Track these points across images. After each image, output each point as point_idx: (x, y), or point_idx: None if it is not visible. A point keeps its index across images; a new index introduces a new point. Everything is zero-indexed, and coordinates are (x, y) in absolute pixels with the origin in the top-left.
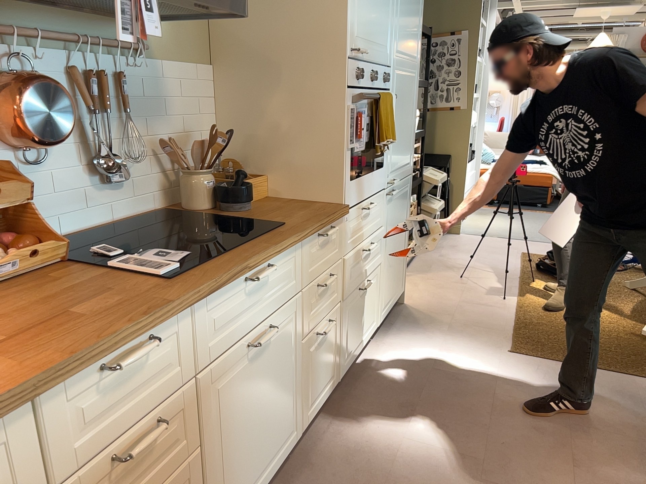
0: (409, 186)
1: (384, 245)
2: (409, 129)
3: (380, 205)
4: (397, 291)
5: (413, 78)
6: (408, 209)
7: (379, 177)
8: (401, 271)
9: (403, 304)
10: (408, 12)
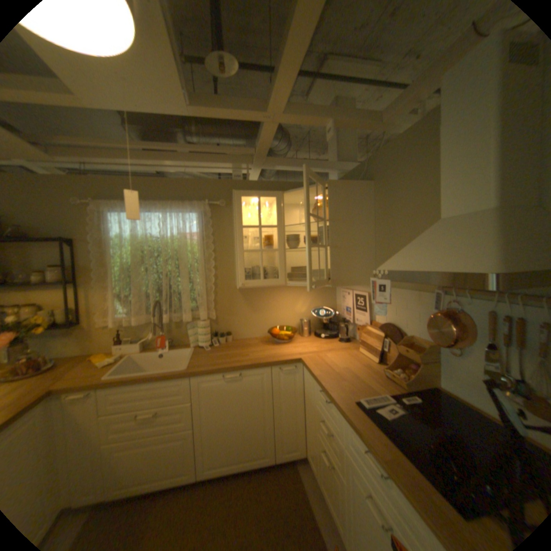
0: None
1: None
2: None
3: None
4: None
5: None
6: None
7: None
8: None
9: None
10: None
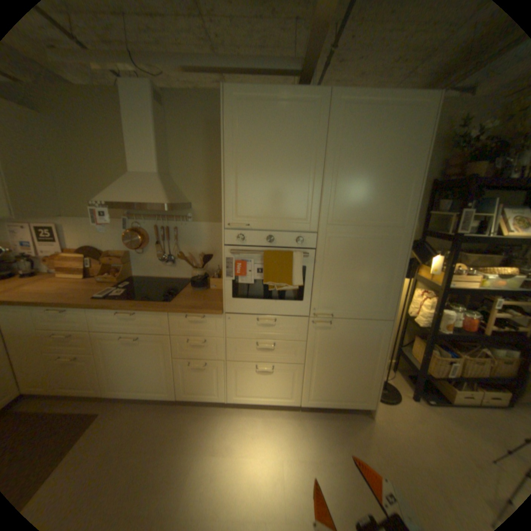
0: (383, 329)
1: (310, 356)
2: (376, 282)
3: (296, 325)
4: (349, 401)
5: (387, 240)
6: (380, 347)
7: (290, 306)
8: (361, 391)
9: (371, 420)
10: (361, 187)
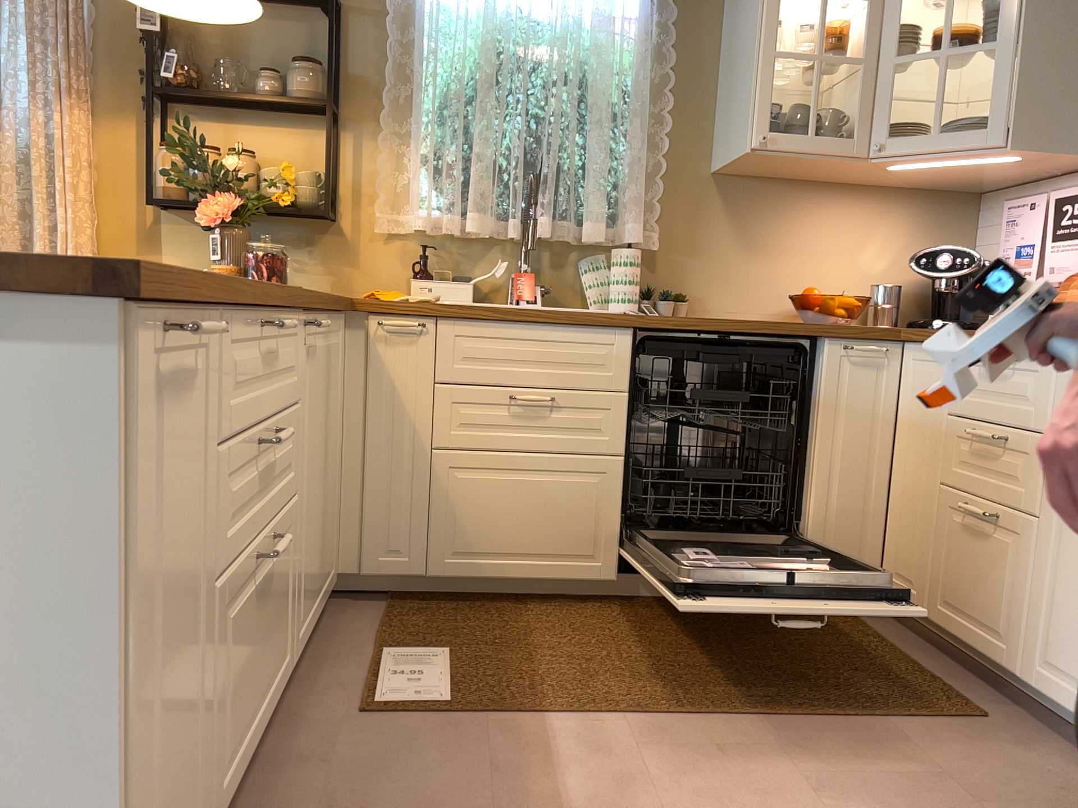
0: None
1: None
2: None
3: None
4: None
5: None
6: None
7: None
8: None
9: None
10: None
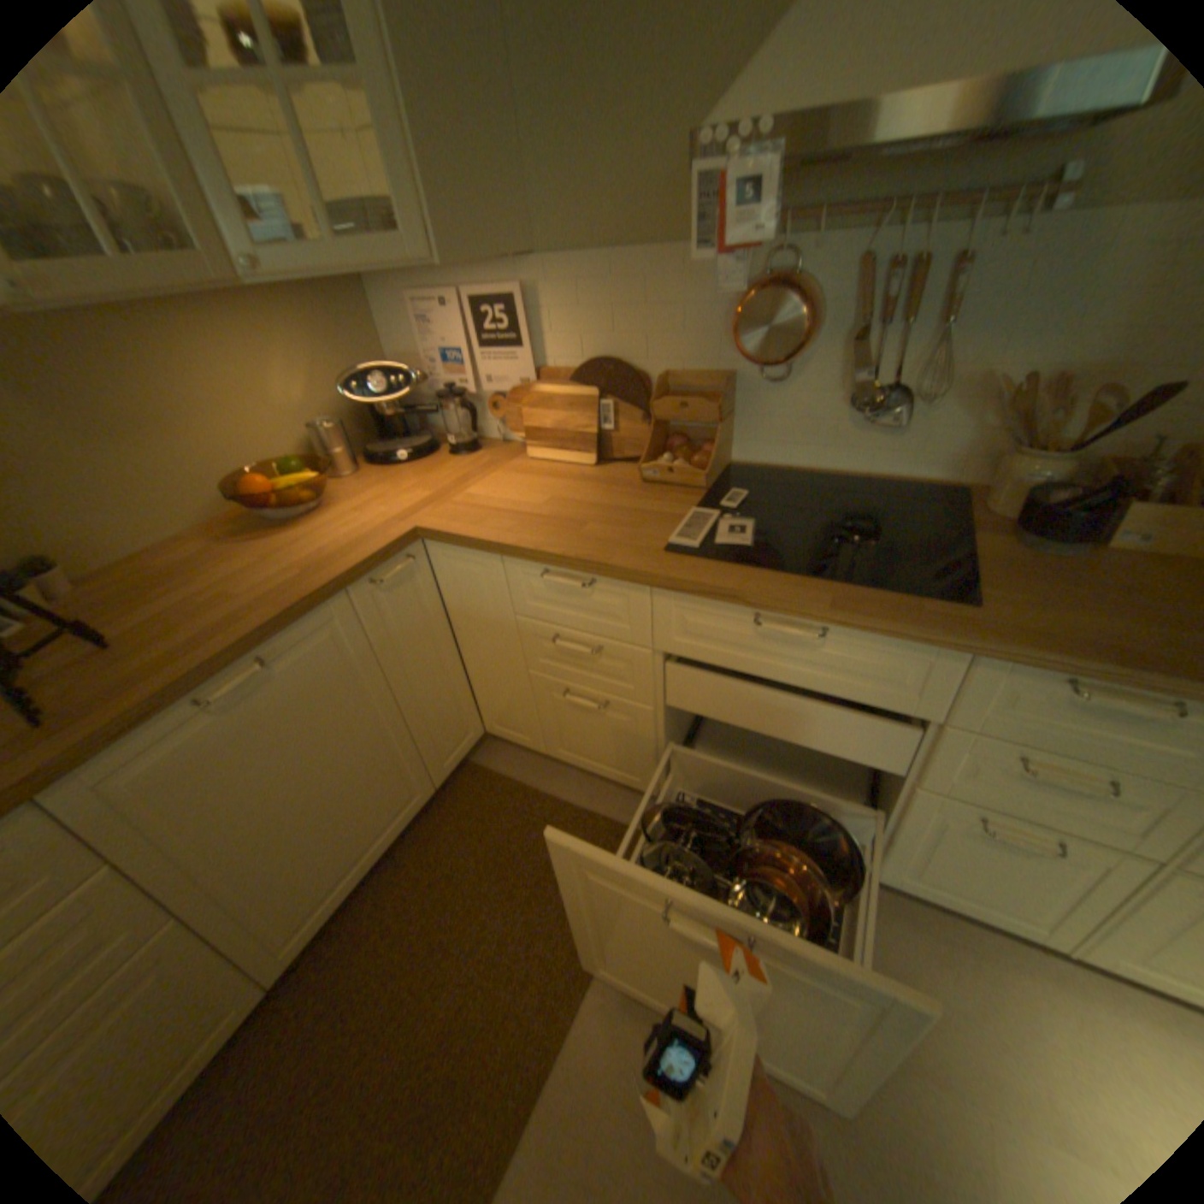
0: None
1: None
2: None
3: None
4: None
5: None
6: None
7: None
8: None
9: None
10: None
